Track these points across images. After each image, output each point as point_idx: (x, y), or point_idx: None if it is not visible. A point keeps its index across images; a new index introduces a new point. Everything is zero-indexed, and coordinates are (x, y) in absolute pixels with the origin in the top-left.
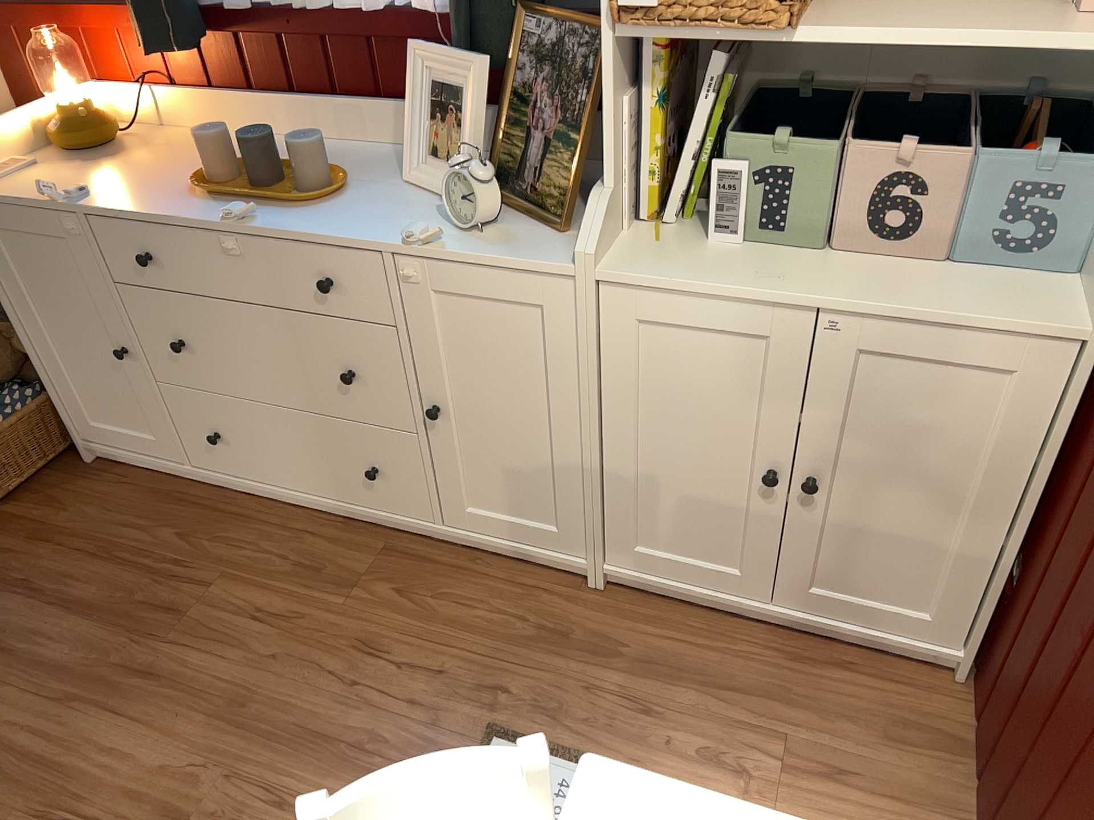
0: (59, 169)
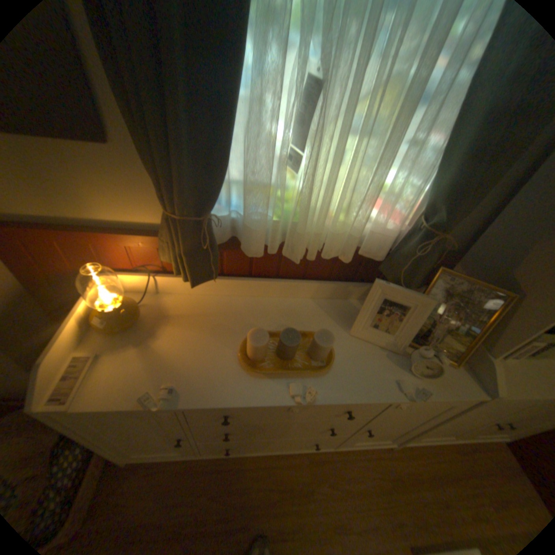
0: (119, 358)
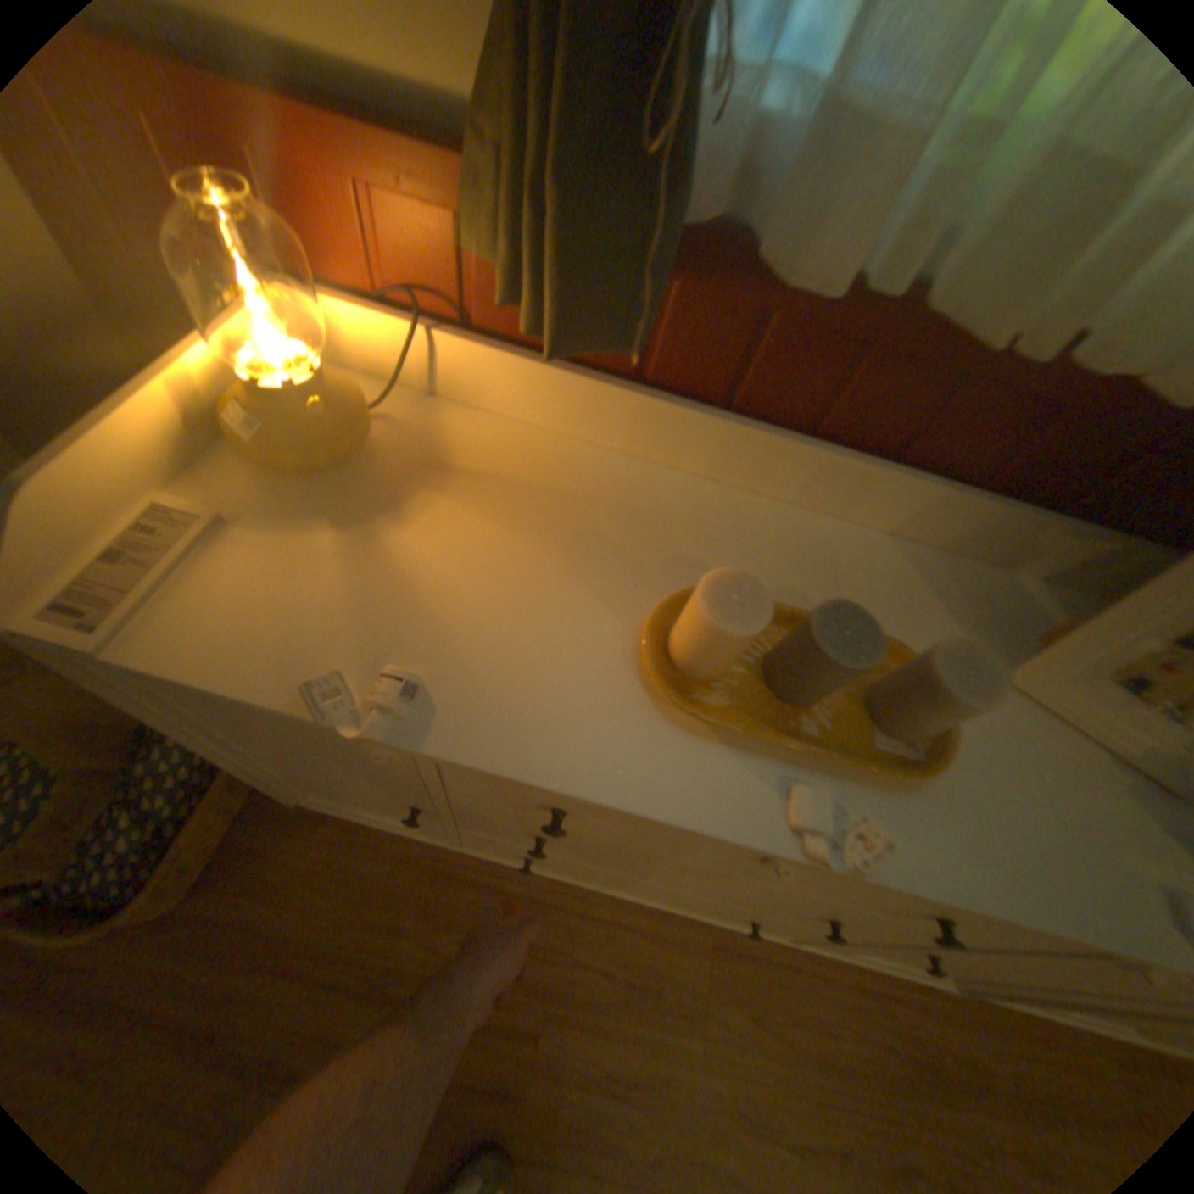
0: (285, 548)
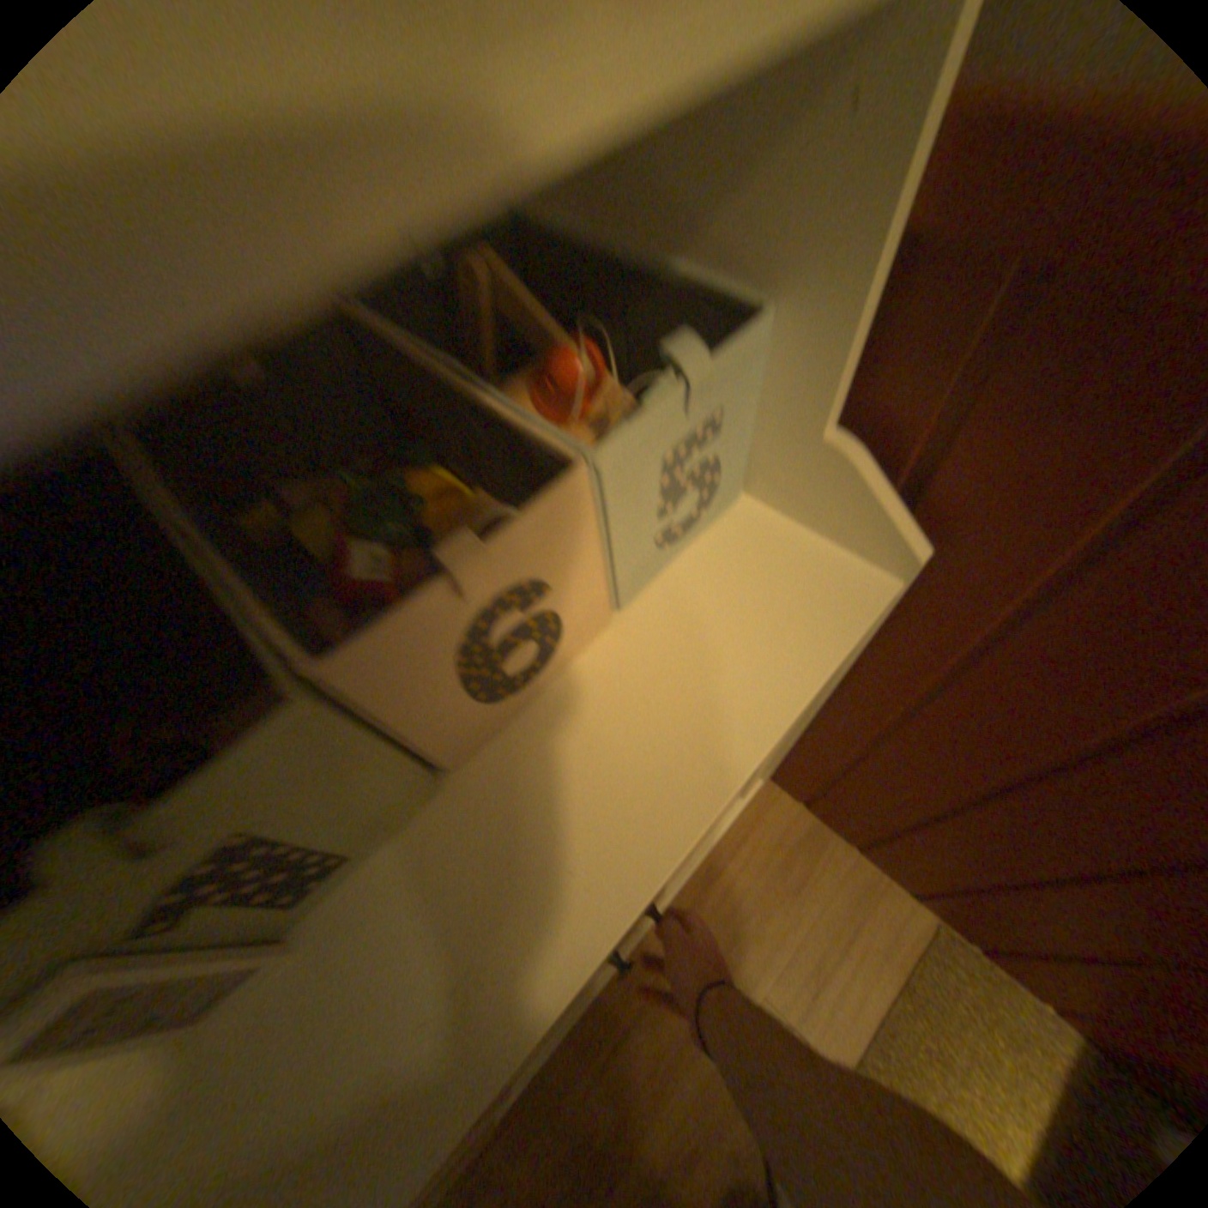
0: None
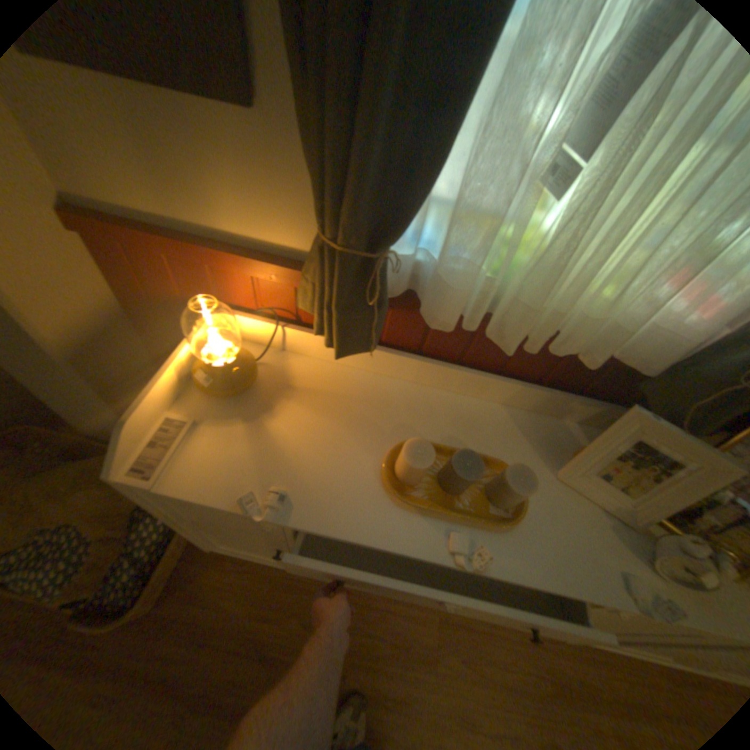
0: (224, 433)
